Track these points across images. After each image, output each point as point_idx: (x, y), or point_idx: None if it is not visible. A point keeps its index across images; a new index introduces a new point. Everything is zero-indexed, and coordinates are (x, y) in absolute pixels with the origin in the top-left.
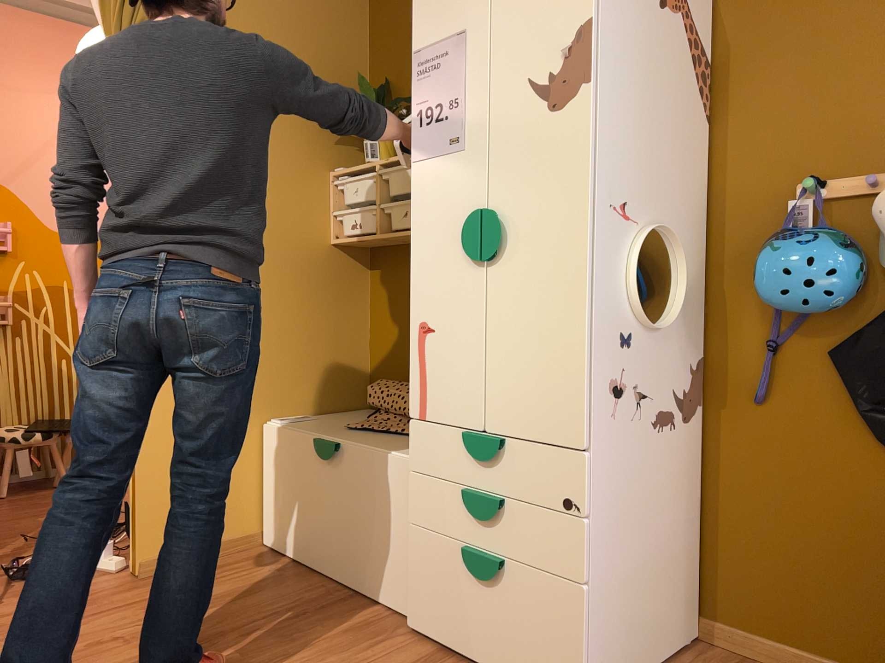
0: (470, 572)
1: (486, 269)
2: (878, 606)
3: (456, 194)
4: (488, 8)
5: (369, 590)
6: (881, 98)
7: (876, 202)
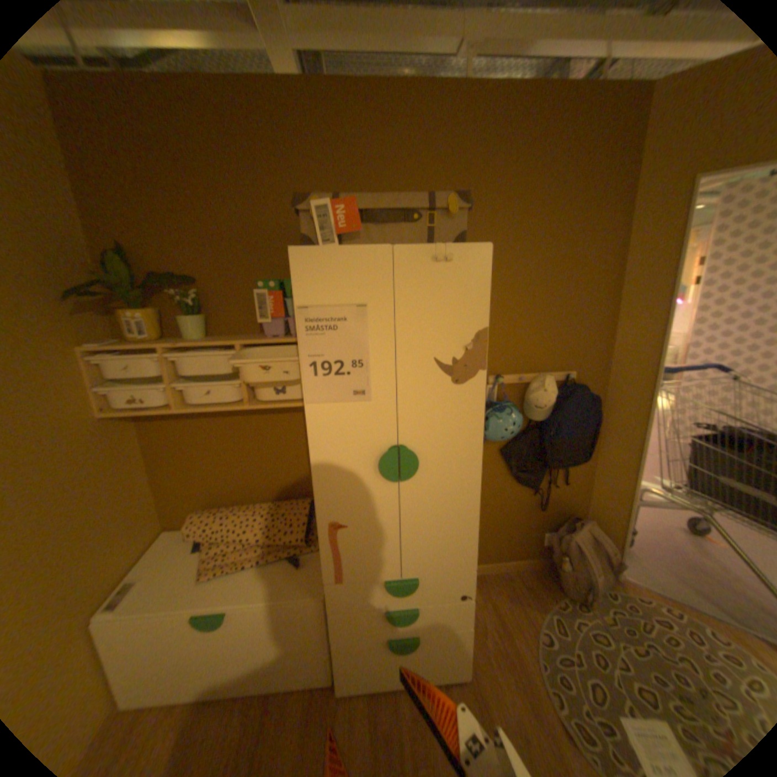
0: (395, 655)
1: (398, 485)
2: (511, 540)
3: (363, 433)
4: (392, 292)
5: (280, 689)
6: (524, 339)
7: (530, 392)
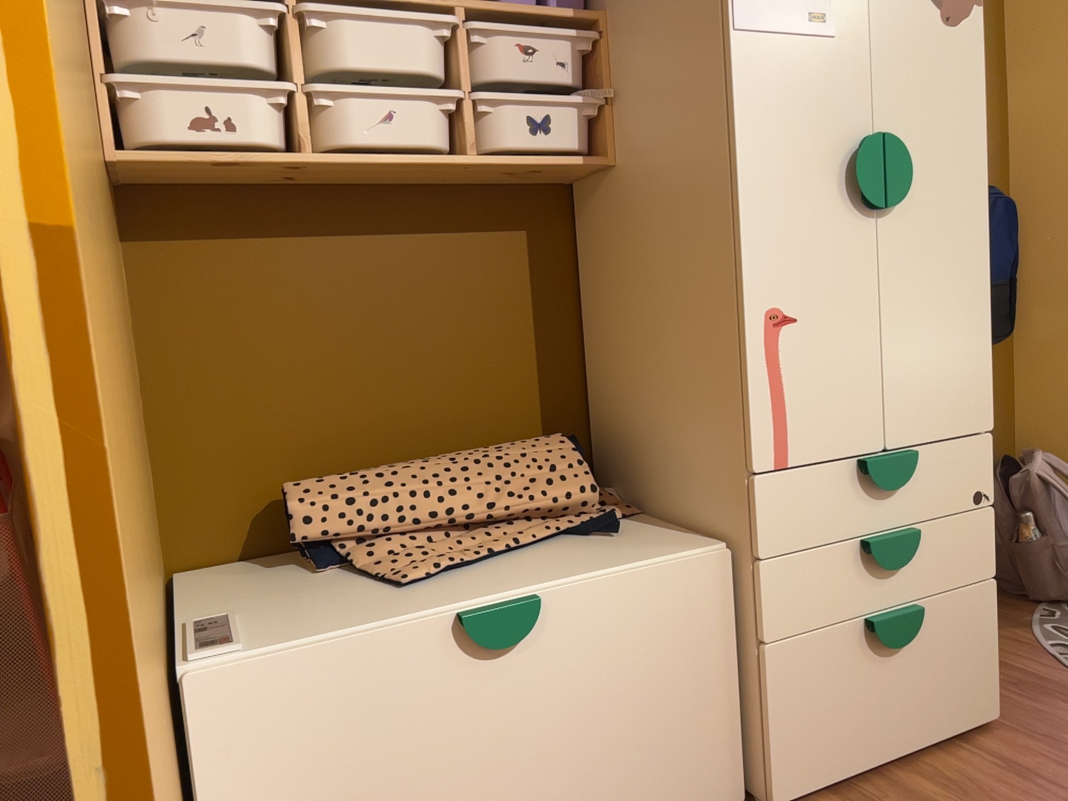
0: (888, 645)
1: (877, 222)
2: None
3: (823, 104)
4: None
5: None
6: None
7: None
